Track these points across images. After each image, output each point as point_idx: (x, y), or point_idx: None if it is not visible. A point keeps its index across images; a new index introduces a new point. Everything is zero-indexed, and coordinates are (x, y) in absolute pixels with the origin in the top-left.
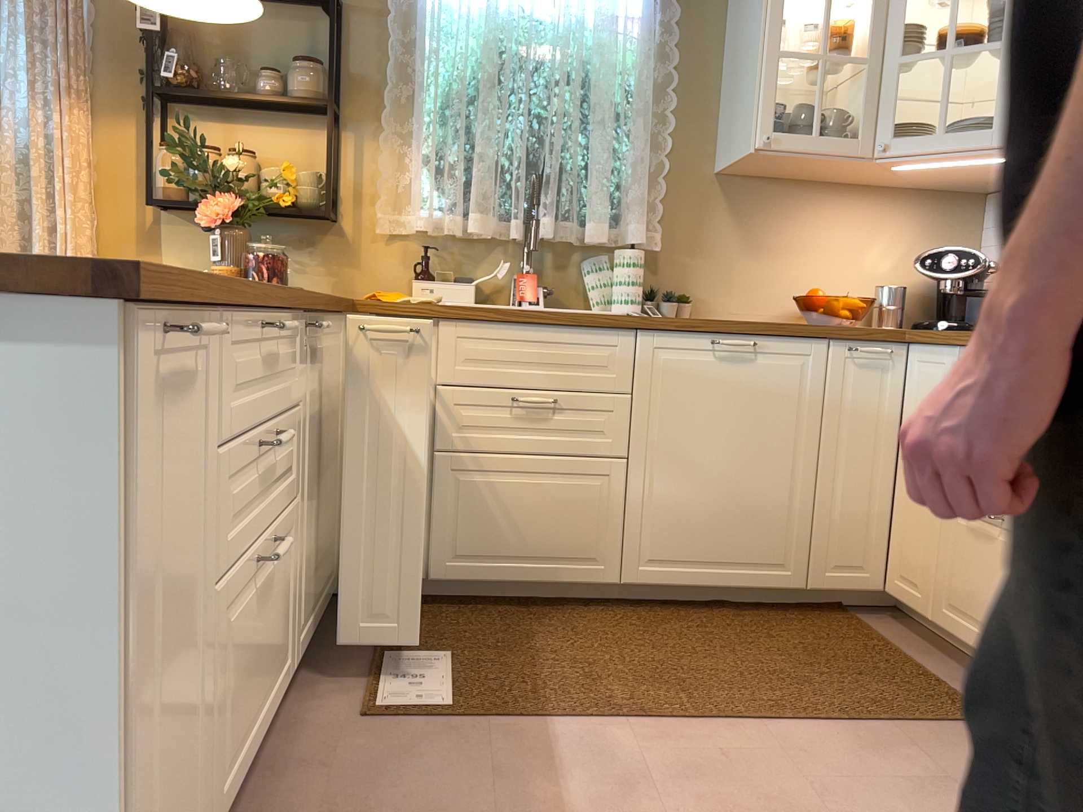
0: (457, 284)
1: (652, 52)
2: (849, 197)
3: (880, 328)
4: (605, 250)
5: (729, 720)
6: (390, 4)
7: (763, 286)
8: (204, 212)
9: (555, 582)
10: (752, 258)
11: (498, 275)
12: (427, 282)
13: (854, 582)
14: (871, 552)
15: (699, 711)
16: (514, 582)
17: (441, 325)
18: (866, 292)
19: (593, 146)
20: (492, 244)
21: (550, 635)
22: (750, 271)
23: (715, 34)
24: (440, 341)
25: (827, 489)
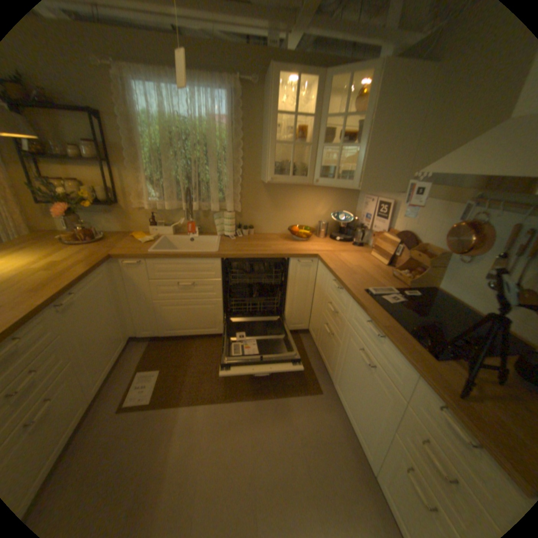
0: (165, 228)
1: (232, 133)
2: (310, 189)
3: (309, 251)
4: (221, 211)
5: (238, 401)
6: (116, 113)
7: (279, 221)
8: (52, 212)
9: (201, 335)
10: (275, 212)
11: (180, 224)
12: (154, 228)
13: (298, 328)
14: (304, 319)
15: (230, 397)
16: (188, 335)
17: (146, 260)
18: (315, 222)
19: (210, 174)
20: (179, 210)
21: (196, 357)
22: (275, 217)
23: (258, 123)
24: (147, 266)
25: (289, 303)
